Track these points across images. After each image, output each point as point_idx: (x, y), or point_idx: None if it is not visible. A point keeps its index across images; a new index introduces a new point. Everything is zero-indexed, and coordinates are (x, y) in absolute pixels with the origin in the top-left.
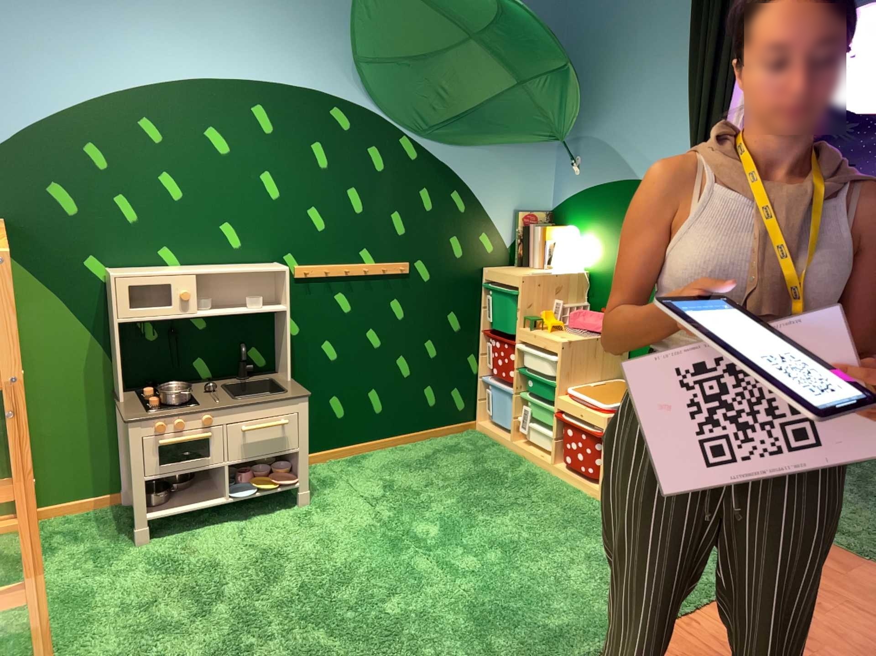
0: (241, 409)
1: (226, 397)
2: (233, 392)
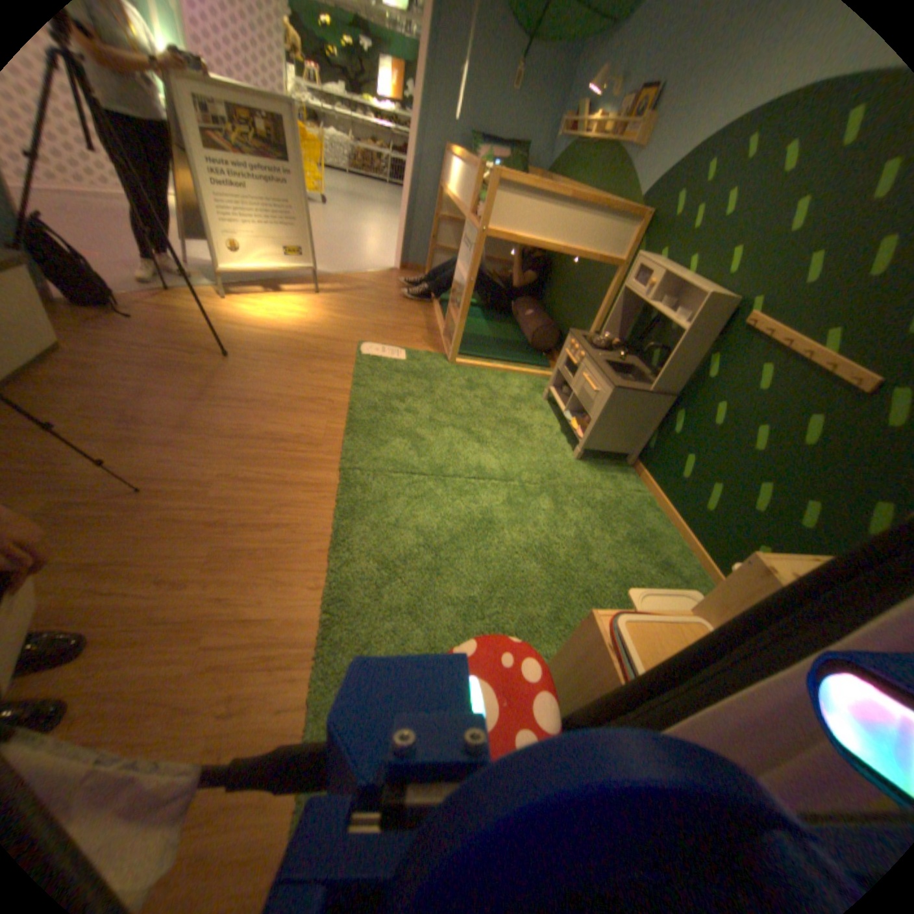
0: (590, 363)
1: (603, 358)
2: (623, 368)
